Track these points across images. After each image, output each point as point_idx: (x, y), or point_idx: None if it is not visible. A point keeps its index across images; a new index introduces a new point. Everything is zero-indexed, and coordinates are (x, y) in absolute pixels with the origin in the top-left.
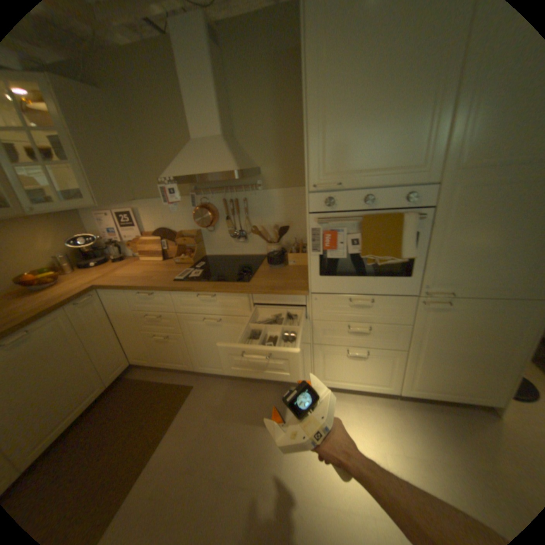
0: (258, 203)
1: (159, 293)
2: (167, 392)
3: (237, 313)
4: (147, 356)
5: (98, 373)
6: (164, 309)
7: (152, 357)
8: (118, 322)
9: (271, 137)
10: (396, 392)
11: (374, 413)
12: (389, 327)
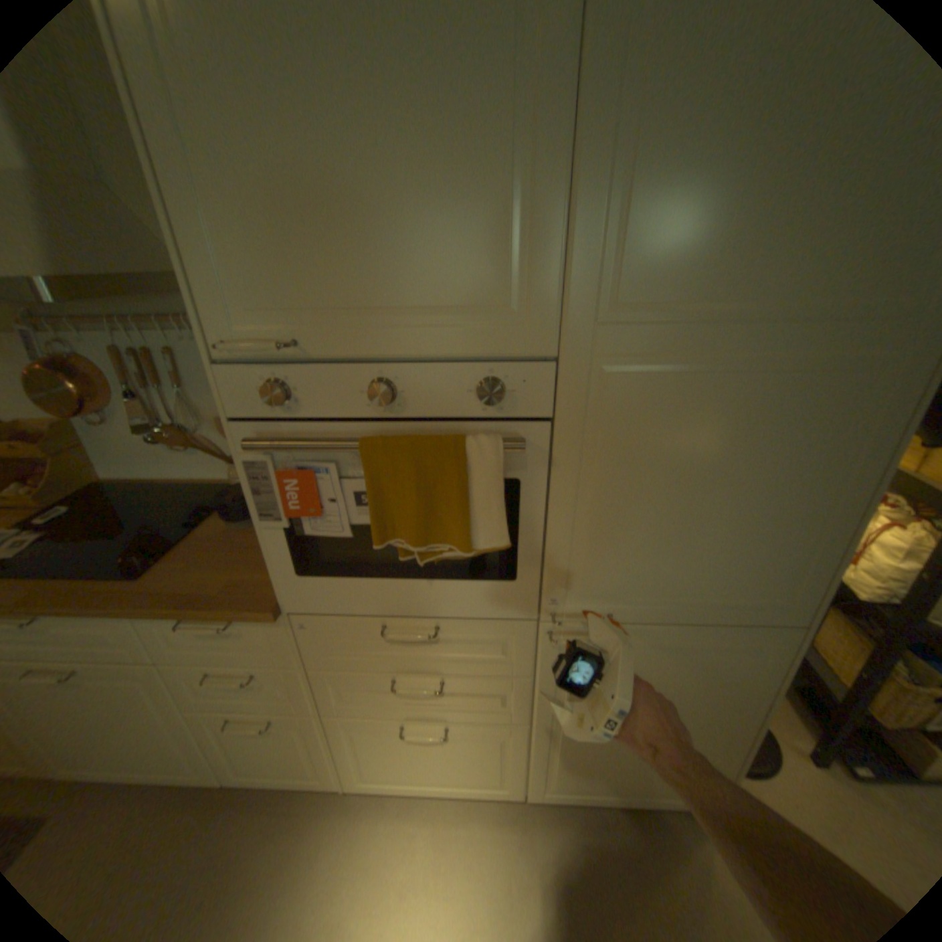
0: None
1: None
2: None
3: (113, 657)
4: None
5: None
6: None
7: None
8: None
9: None
10: (516, 797)
11: (468, 847)
12: (481, 682)
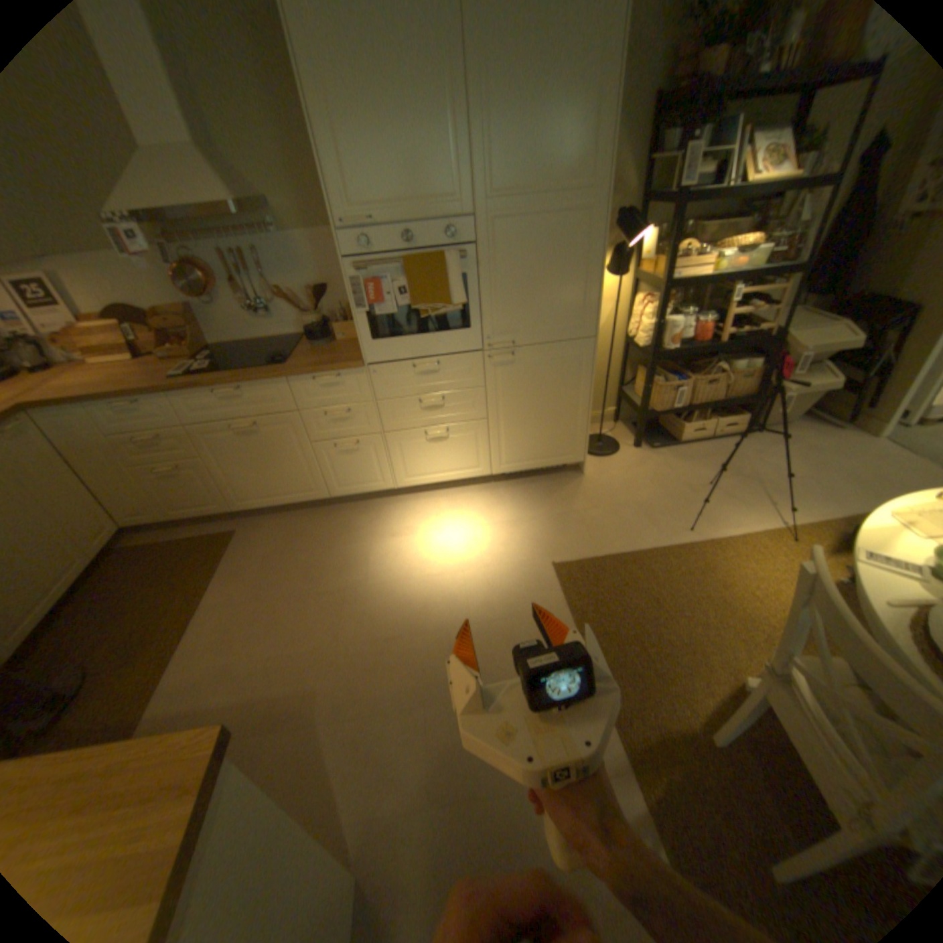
0: (273, 254)
1: (145, 400)
2: (195, 546)
3: (275, 409)
4: (147, 507)
5: (69, 539)
6: (160, 424)
7: (156, 506)
8: (80, 462)
9: (271, 149)
10: (484, 472)
11: (464, 499)
12: (460, 394)
